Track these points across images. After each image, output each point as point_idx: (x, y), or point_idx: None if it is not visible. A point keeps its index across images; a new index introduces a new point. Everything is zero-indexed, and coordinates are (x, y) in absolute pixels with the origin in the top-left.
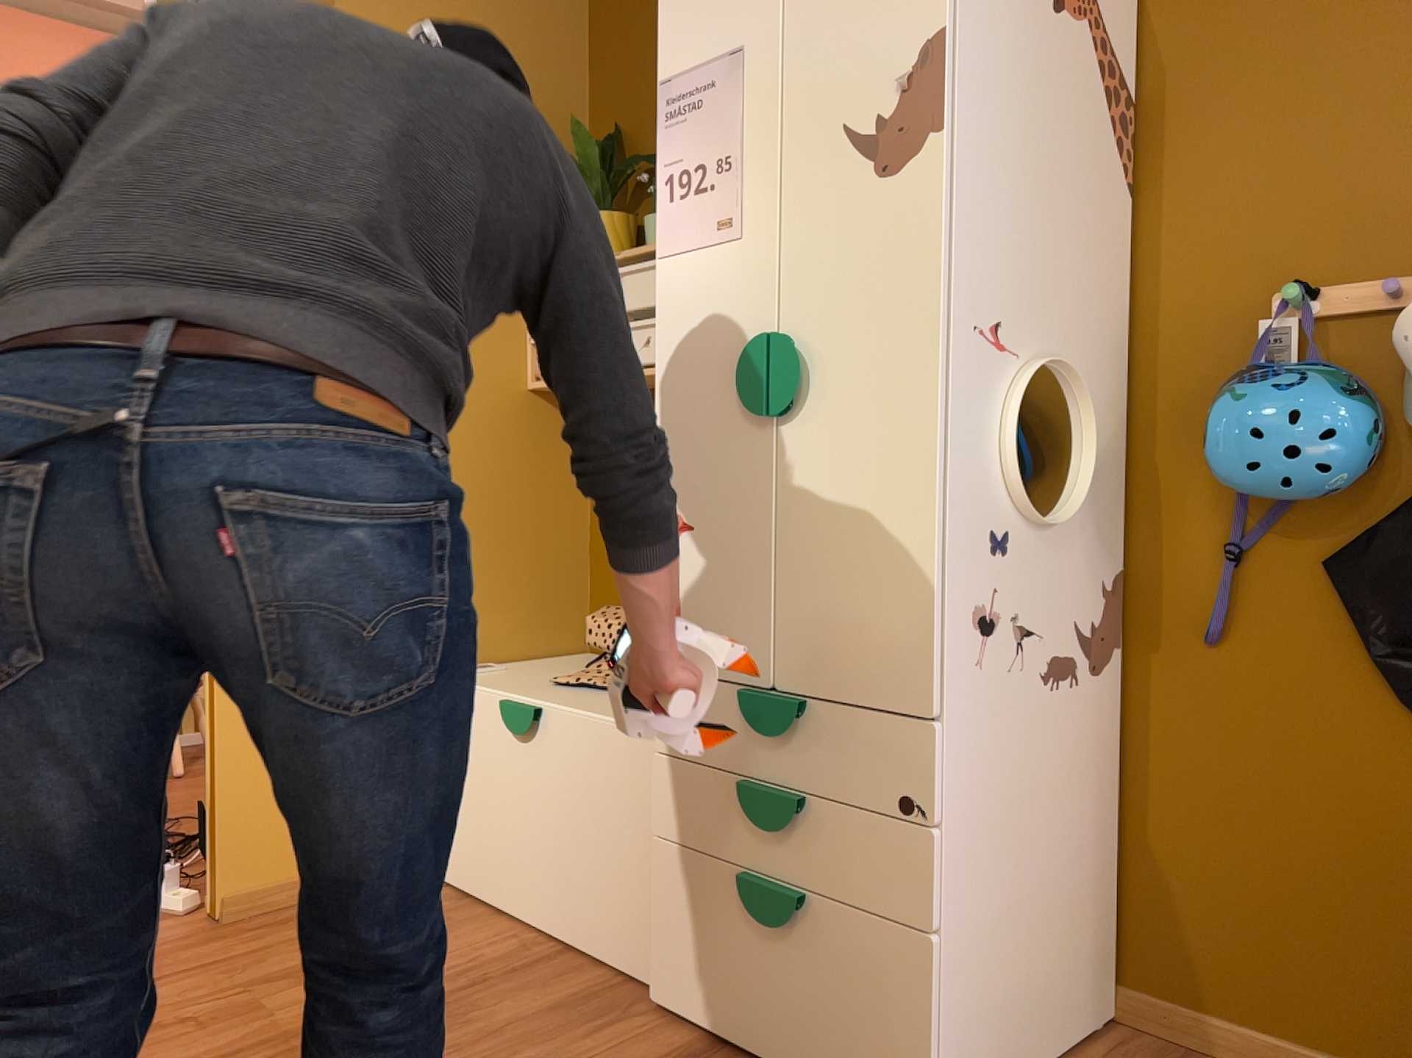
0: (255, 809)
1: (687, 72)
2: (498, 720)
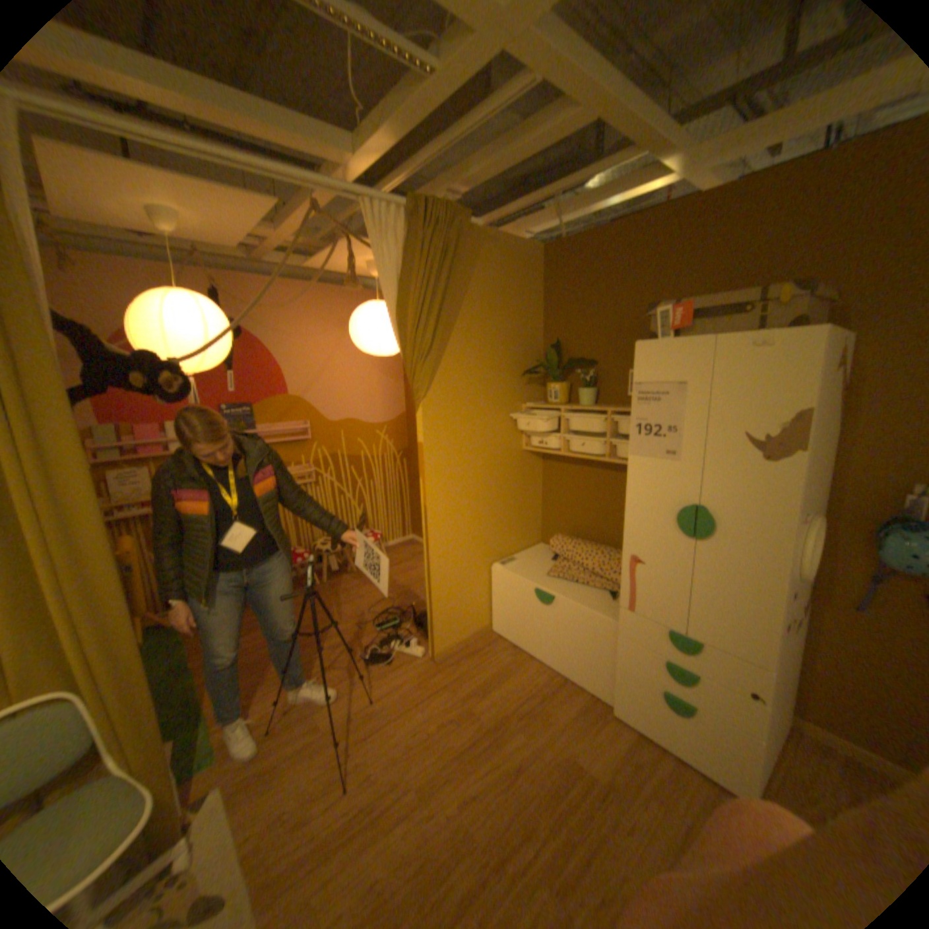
0: (445, 624)
1: (652, 382)
2: (534, 594)
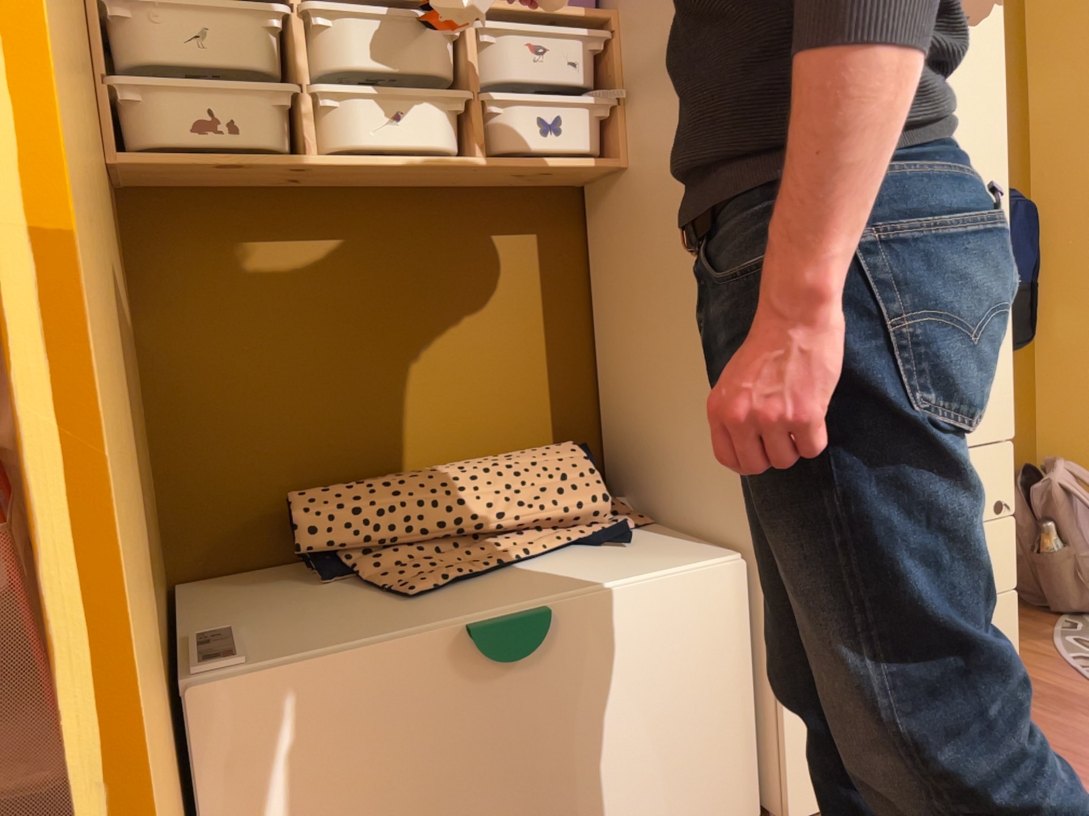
0: None
1: None
2: (447, 666)
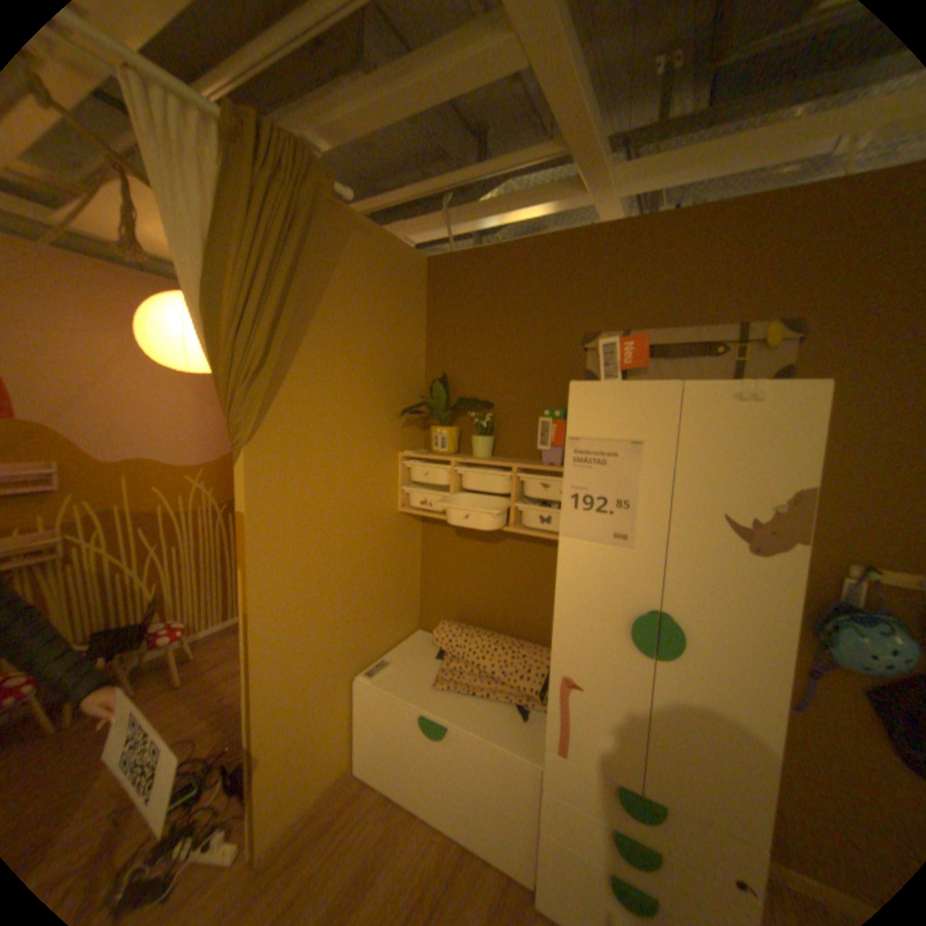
0: (275, 797)
1: (592, 438)
2: (414, 723)
